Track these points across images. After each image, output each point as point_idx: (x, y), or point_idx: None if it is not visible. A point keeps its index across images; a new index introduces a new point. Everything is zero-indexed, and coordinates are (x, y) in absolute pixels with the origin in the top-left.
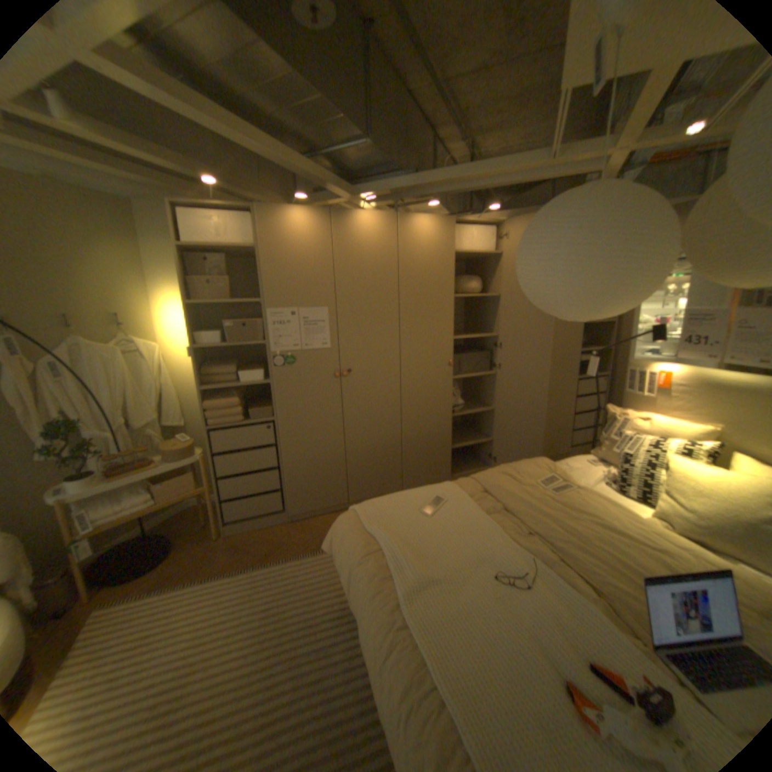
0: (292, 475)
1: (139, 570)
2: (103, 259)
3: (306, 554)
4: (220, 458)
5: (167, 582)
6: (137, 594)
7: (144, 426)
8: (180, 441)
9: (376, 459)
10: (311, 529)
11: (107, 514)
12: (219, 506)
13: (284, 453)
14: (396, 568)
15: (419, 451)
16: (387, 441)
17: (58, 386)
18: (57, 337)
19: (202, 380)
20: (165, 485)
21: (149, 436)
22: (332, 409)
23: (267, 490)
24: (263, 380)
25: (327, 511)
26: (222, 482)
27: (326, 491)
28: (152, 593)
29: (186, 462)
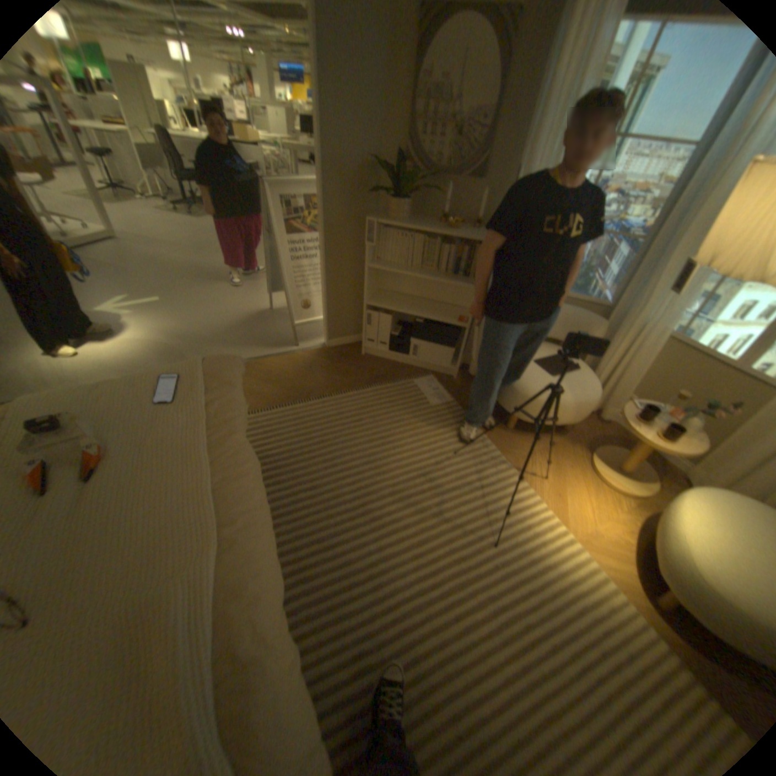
0: None
1: None
2: None
3: None
4: None
5: None
6: None
7: None
8: None
9: None
10: None
11: None
12: None
13: None
14: (198, 624)
15: None
16: None
17: None
18: None
19: None
20: None
21: None
22: None
23: None
24: None
25: None
26: None
27: None
28: None
29: None
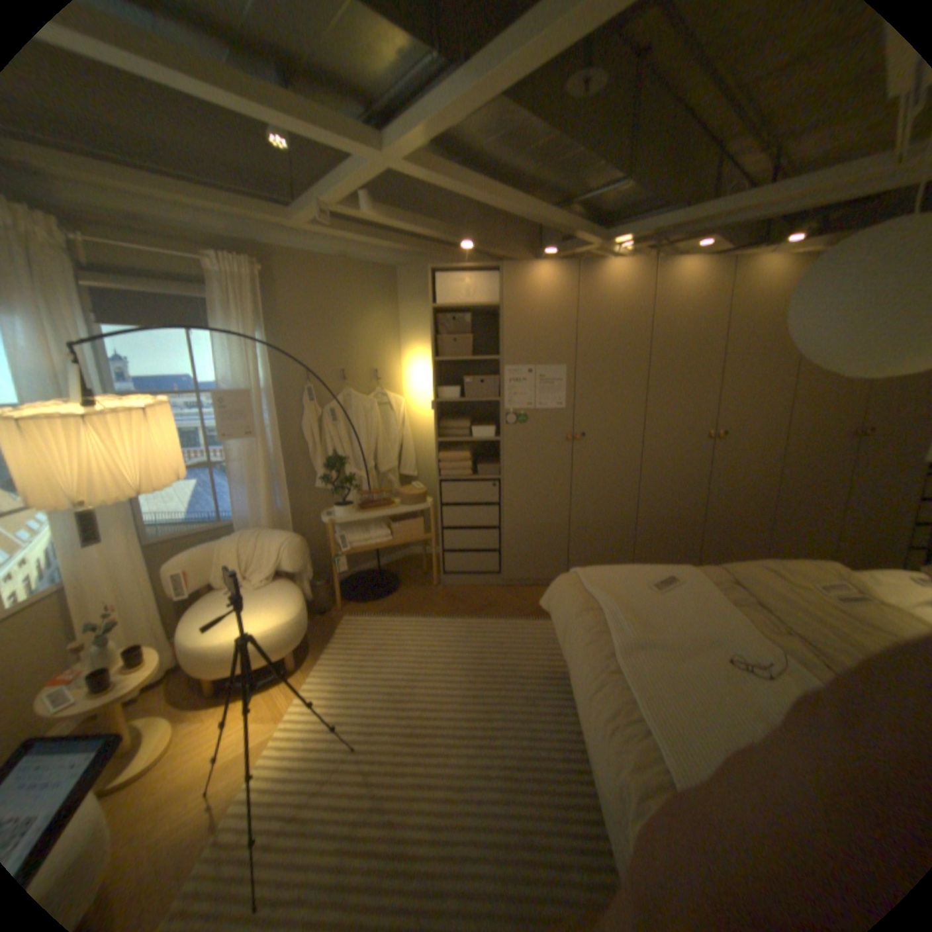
0: (512, 538)
1: (375, 595)
2: (372, 323)
3: (519, 618)
4: (446, 510)
5: (396, 610)
6: (374, 613)
7: (387, 471)
8: (416, 488)
9: (604, 537)
10: (525, 597)
11: (359, 540)
12: (442, 554)
13: (506, 513)
14: (615, 626)
15: (658, 537)
16: (619, 518)
17: (334, 429)
18: (337, 389)
19: (439, 433)
20: (401, 525)
21: (390, 481)
22: (559, 474)
23: (486, 548)
24: (493, 438)
25: (543, 584)
26: (446, 533)
27: (544, 561)
28: (385, 615)
29: (419, 508)
